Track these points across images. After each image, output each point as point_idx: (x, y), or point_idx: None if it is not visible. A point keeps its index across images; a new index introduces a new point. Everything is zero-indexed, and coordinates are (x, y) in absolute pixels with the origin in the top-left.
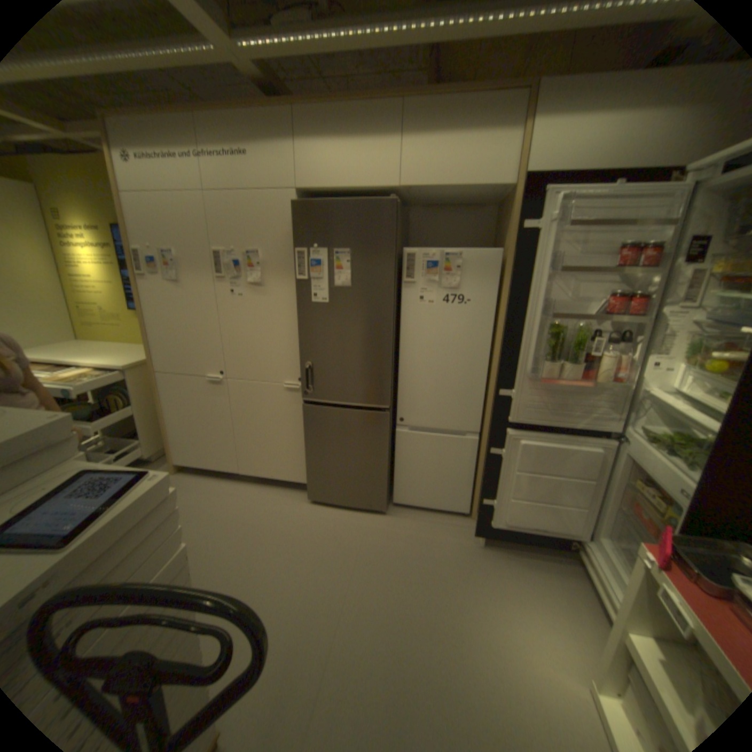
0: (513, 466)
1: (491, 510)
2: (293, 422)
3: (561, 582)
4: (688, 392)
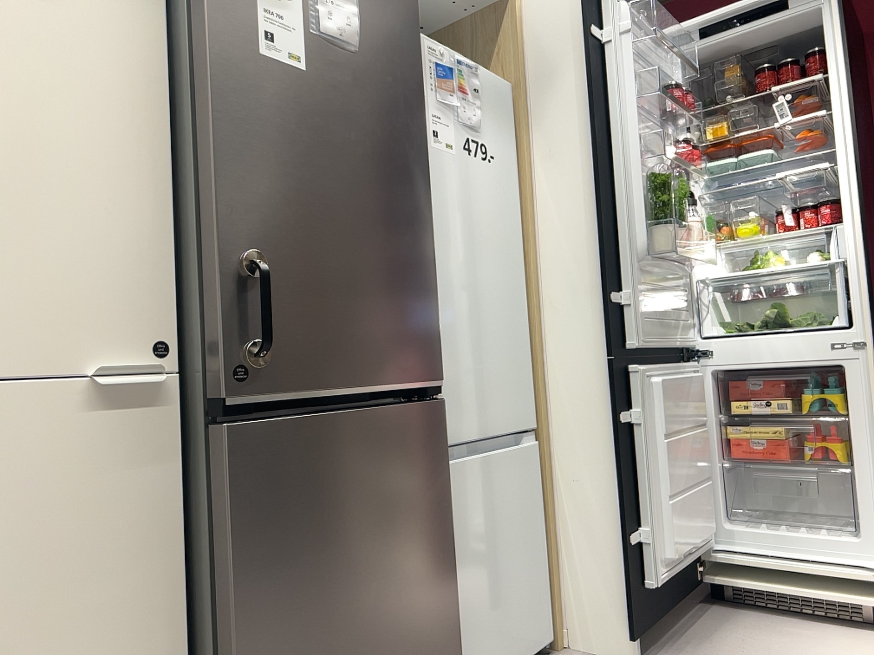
0: (653, 432)
1: (640, 555)
2: (118, 559)
3: (740, 625)
4: (725, 275)
